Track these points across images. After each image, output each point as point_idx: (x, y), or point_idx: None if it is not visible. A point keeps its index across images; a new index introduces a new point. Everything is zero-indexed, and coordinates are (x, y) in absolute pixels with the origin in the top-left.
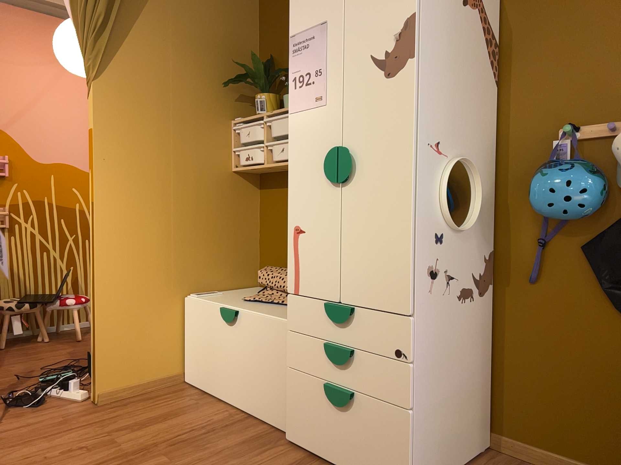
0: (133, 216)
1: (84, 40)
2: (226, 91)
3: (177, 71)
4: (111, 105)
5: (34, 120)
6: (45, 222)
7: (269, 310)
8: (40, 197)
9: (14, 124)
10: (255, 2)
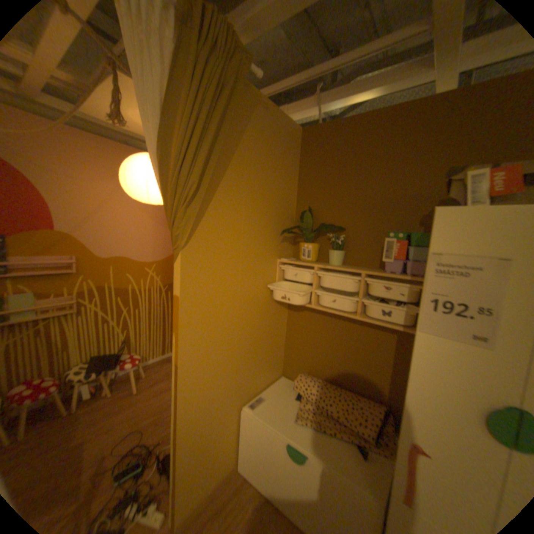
0: (209, 363)
1: (171, 206)
2: (275, 235)
3: (246, 224)
4: (195, 269)
5: (95, 224)
6: (105, 302)
7: (335, 456)
8: (101, 284)
9: (78, 228)
10: (297, 158)
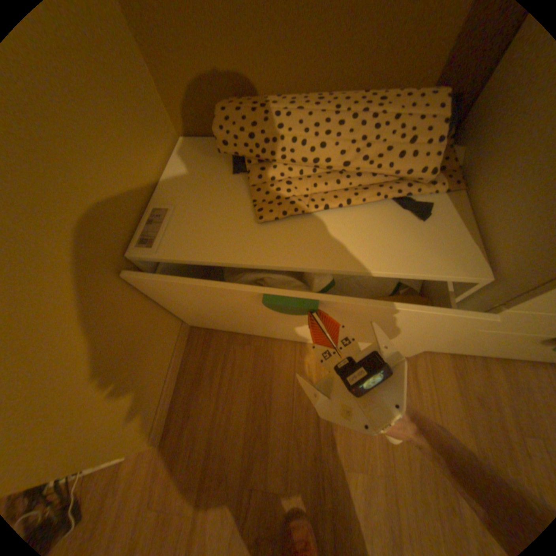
0: None
1: None
2: None
3: None
4: None
5: None
6: None
7: (369, 242)
8: None
9: None
10: None
